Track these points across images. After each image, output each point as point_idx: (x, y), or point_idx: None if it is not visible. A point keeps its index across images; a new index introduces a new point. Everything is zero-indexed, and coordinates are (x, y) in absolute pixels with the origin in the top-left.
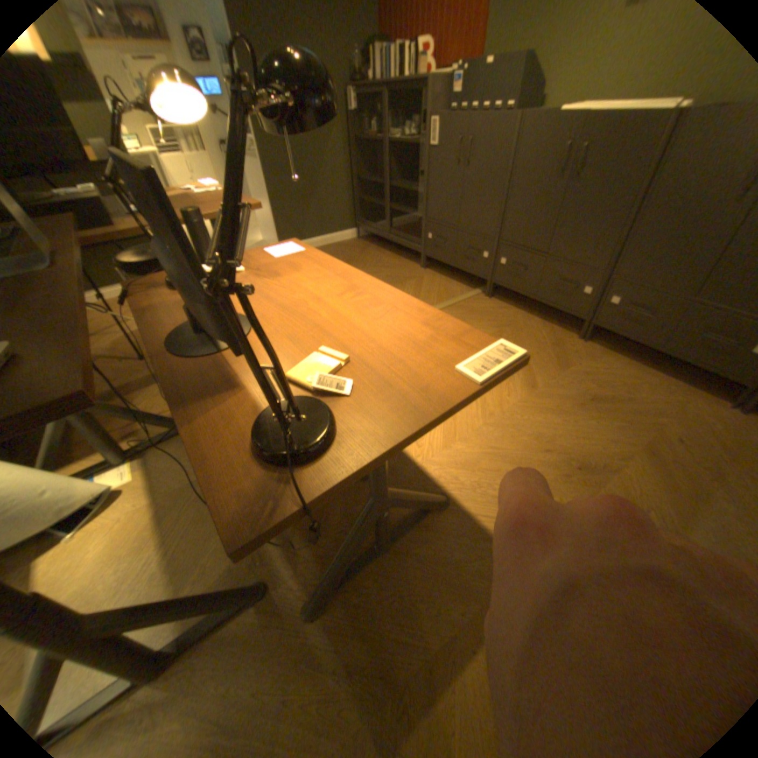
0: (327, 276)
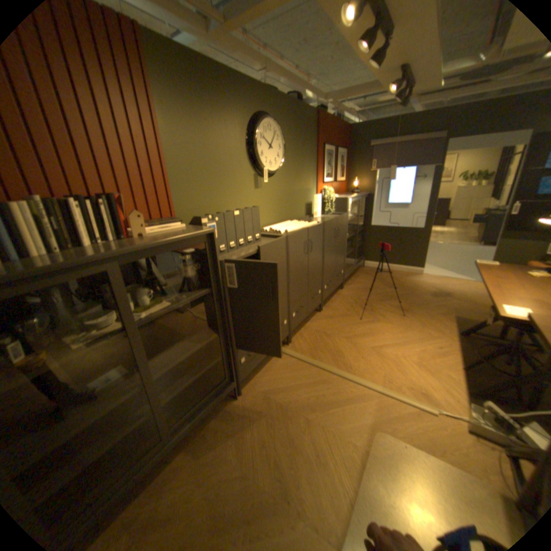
0: (507, 290)
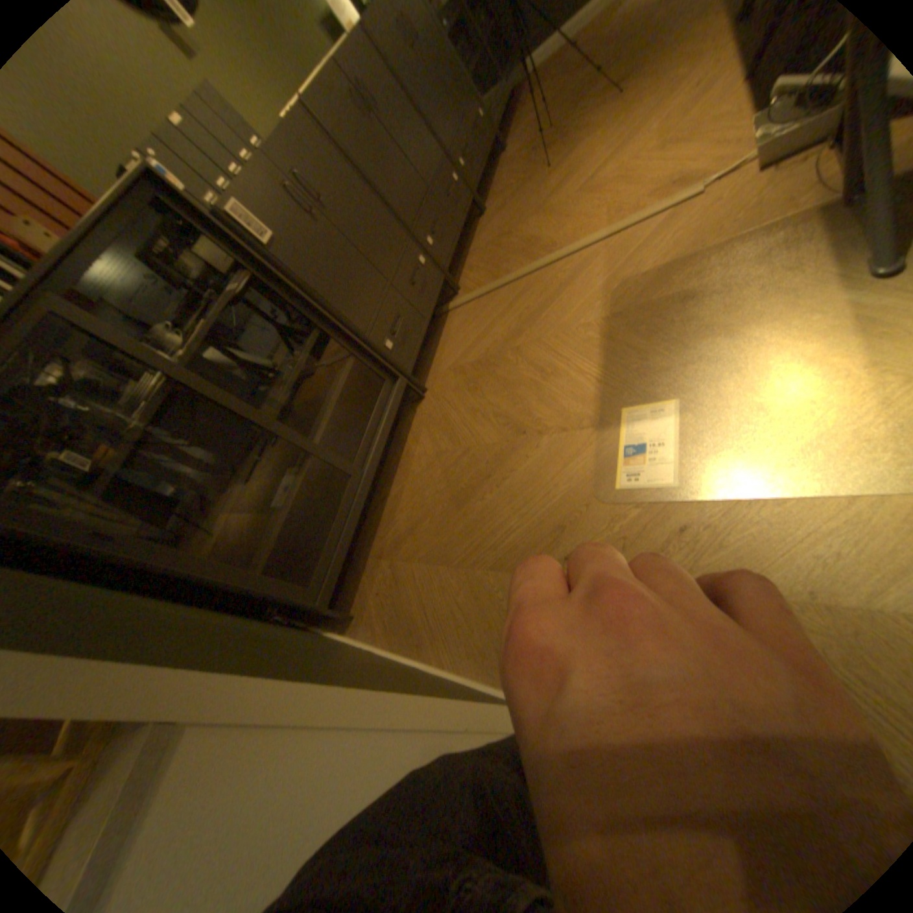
0: None
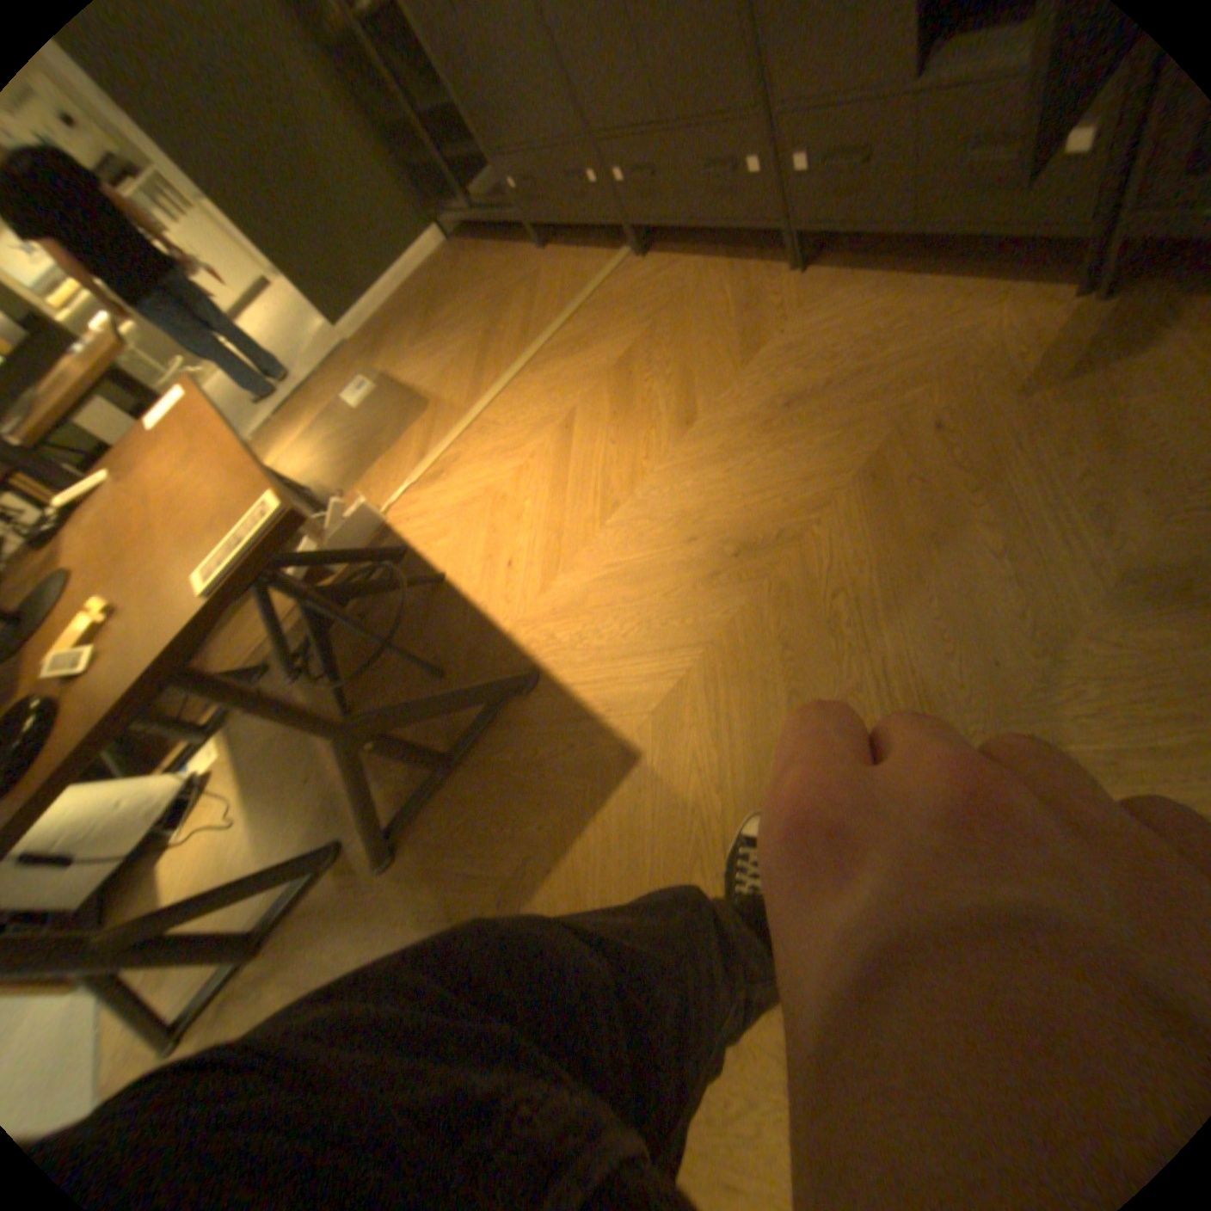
0: (174, 445)
